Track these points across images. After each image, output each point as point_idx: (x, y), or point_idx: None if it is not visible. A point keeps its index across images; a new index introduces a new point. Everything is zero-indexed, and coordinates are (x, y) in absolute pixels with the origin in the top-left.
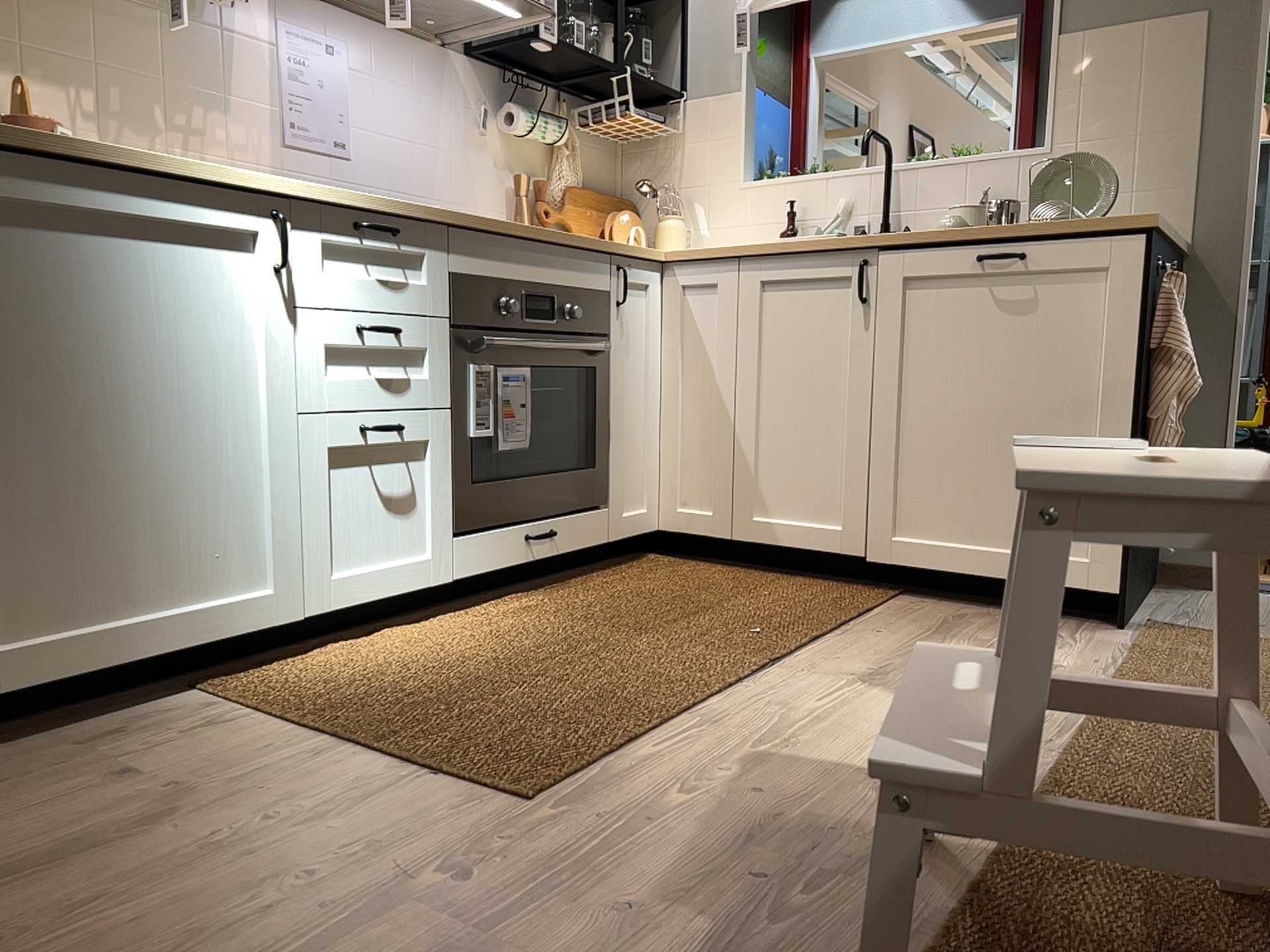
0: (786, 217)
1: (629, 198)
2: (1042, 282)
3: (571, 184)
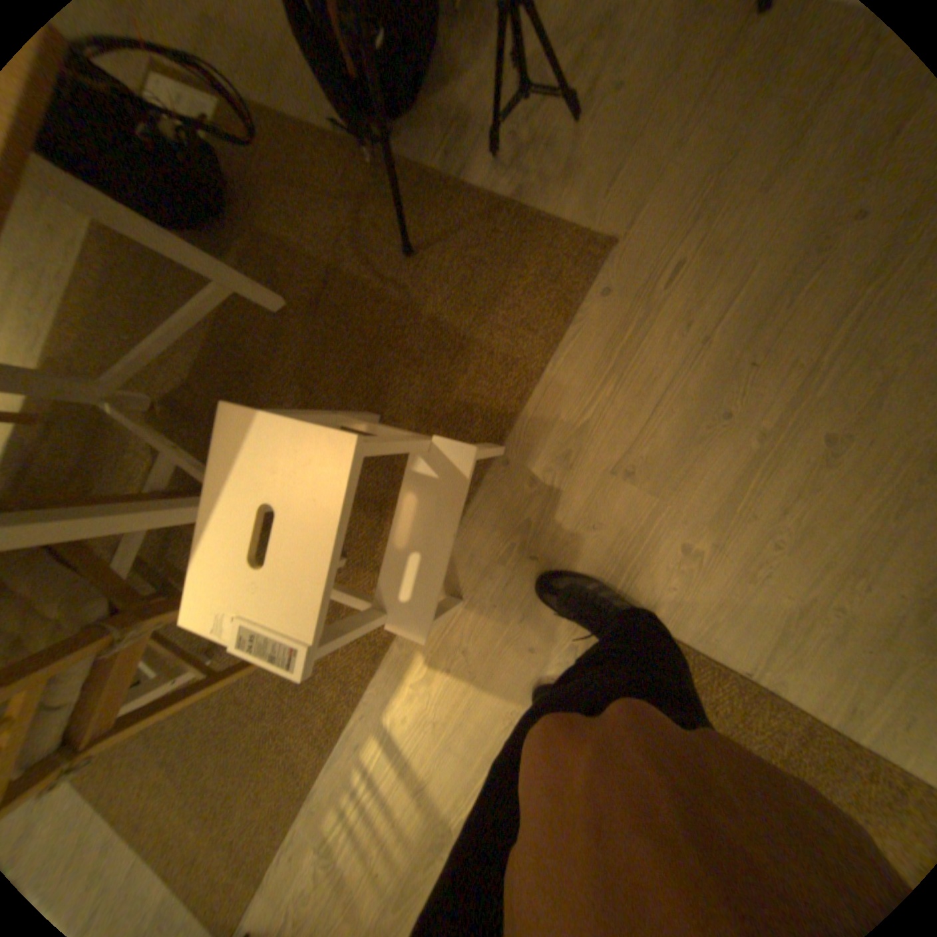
0: None
1: None
2: None
3: None
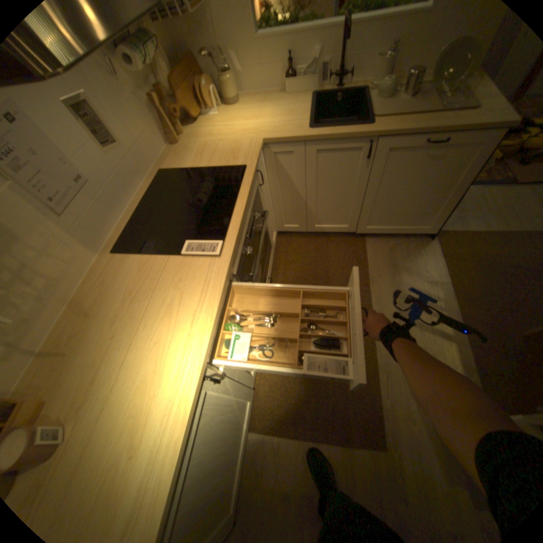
0: (283, 57)
1: (192, 58)
2: (452, 147)
3: (166, 71)
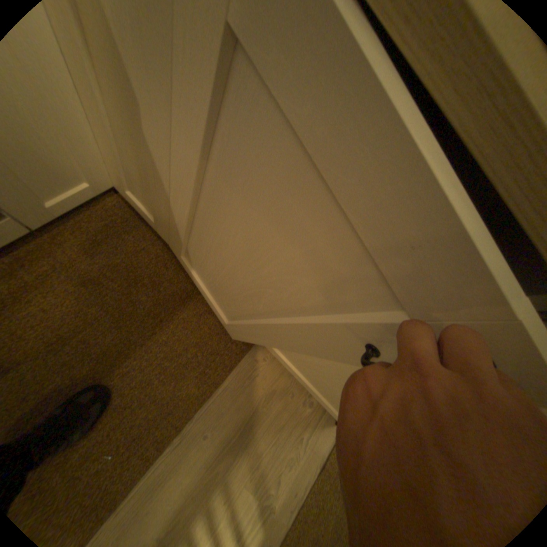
0: None
1: None
2: None
3: None
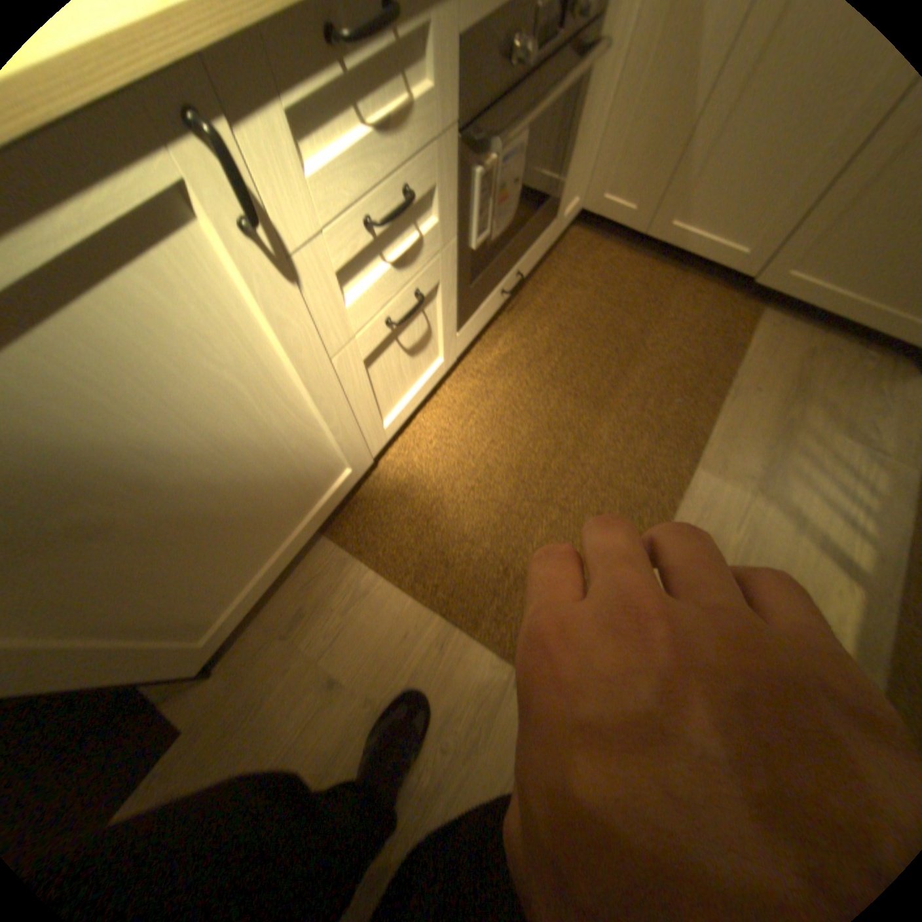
0: None
1: None
2: None
3: None
